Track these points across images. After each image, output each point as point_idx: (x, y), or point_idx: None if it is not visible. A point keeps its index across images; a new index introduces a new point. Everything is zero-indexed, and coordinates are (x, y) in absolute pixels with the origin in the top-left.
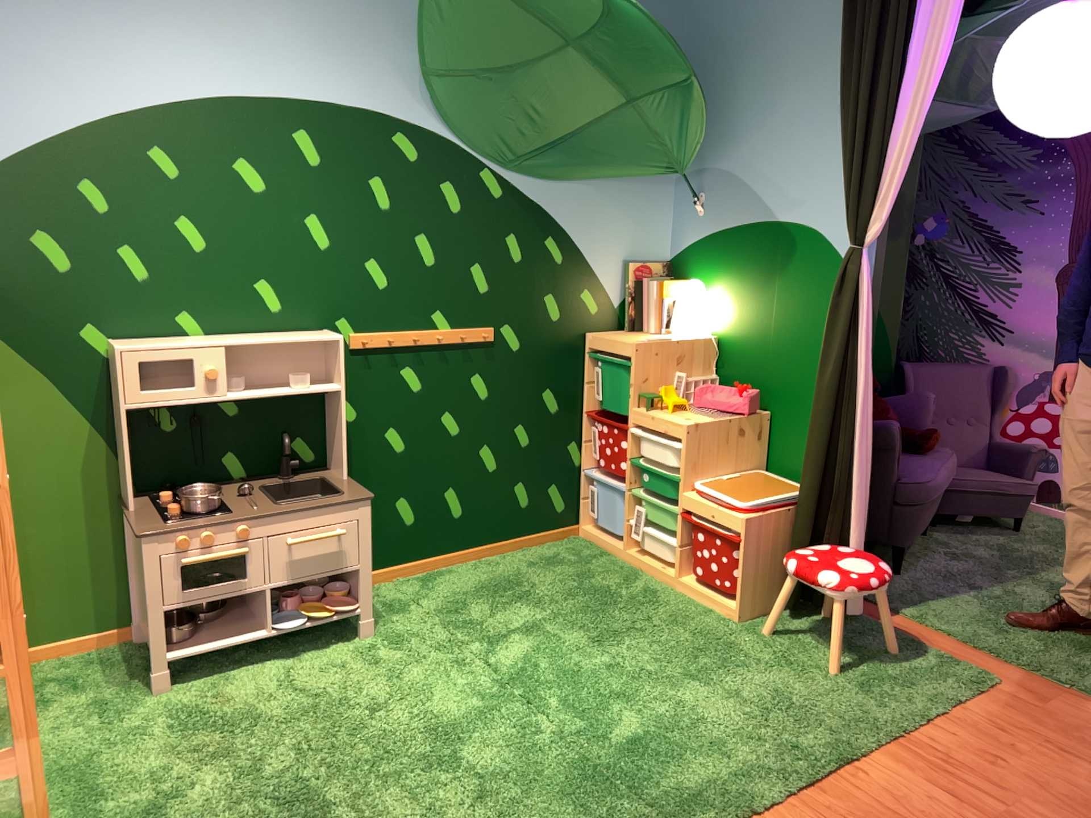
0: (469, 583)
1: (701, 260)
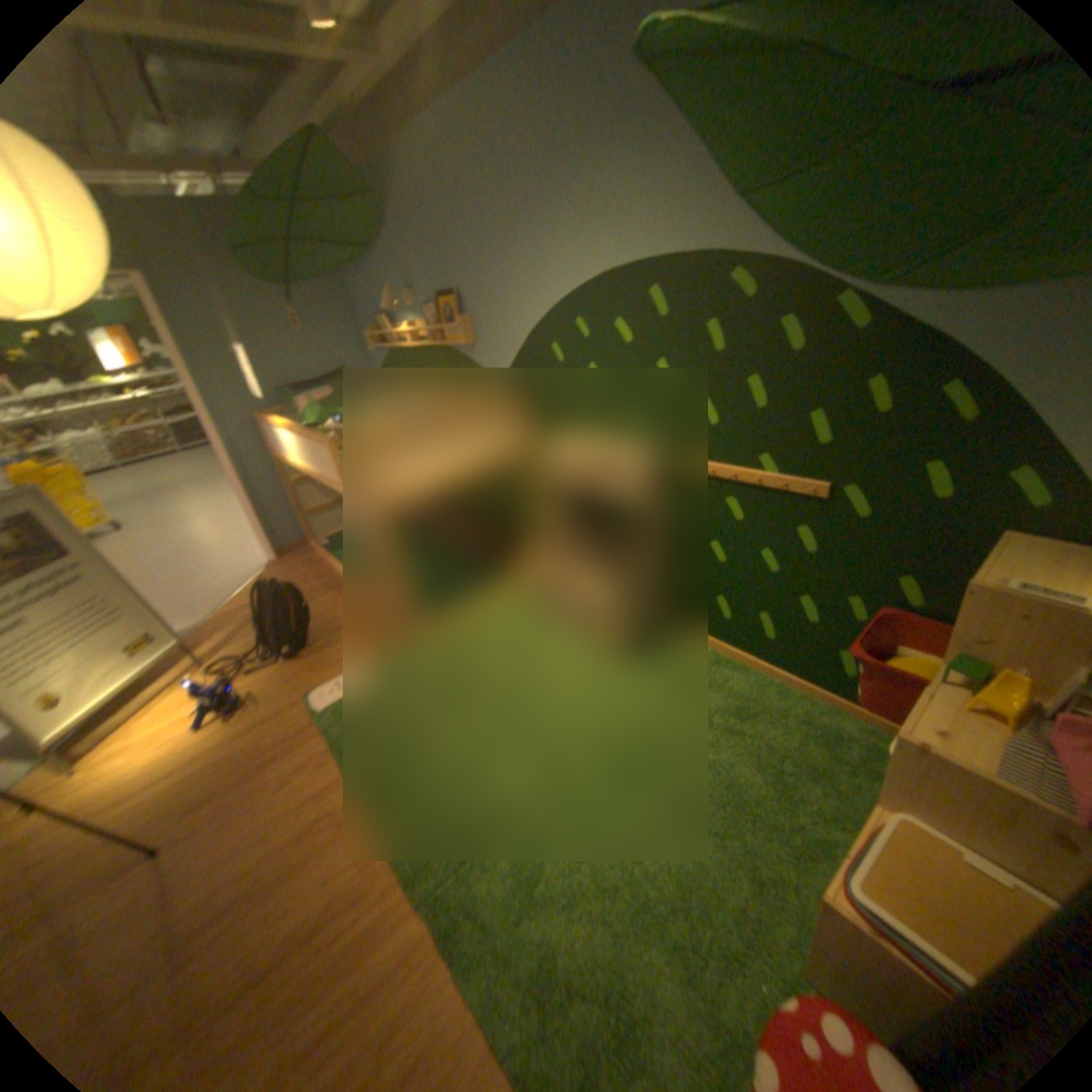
0: (734, 691)
1: None
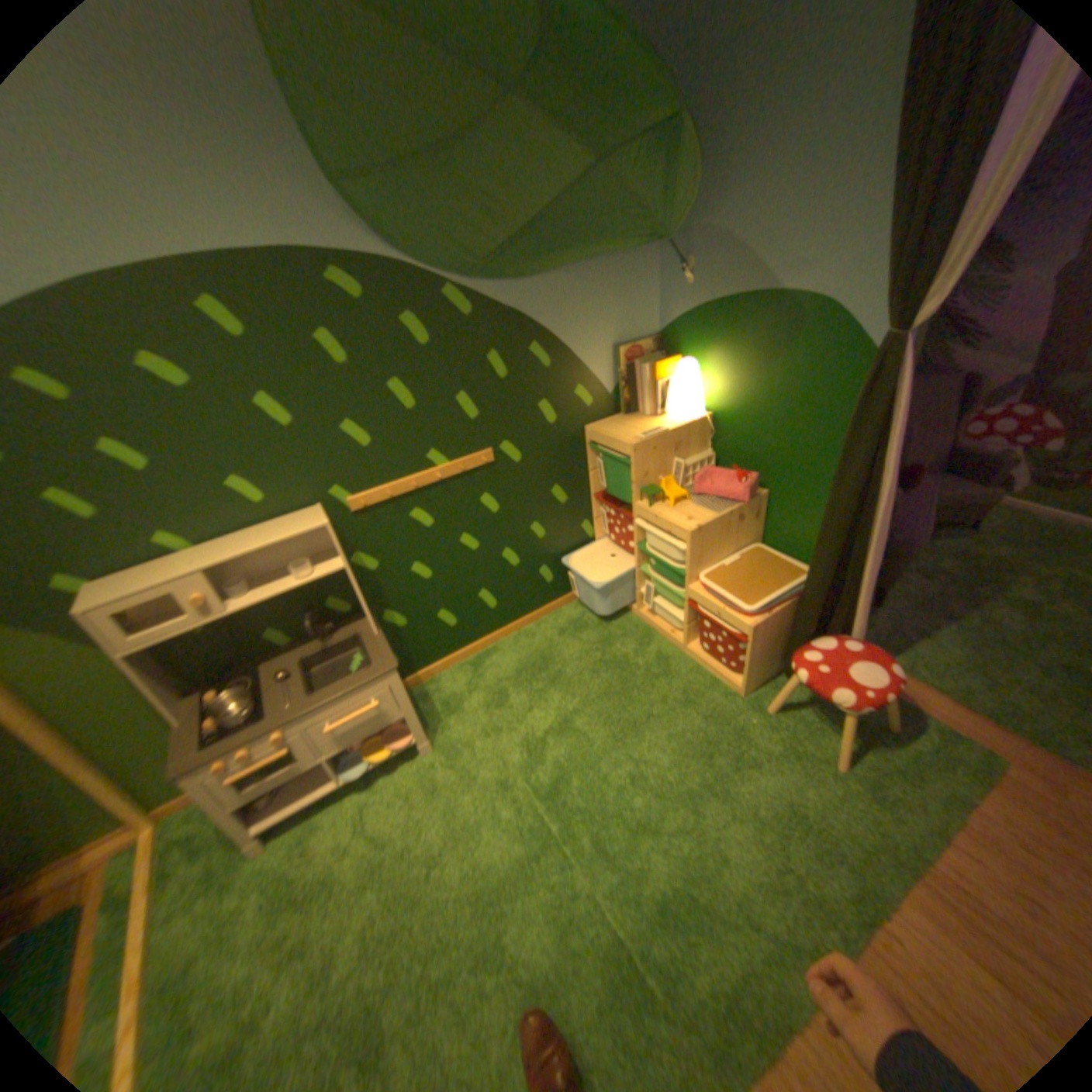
0: (511, 663)
1: (690, 335)
